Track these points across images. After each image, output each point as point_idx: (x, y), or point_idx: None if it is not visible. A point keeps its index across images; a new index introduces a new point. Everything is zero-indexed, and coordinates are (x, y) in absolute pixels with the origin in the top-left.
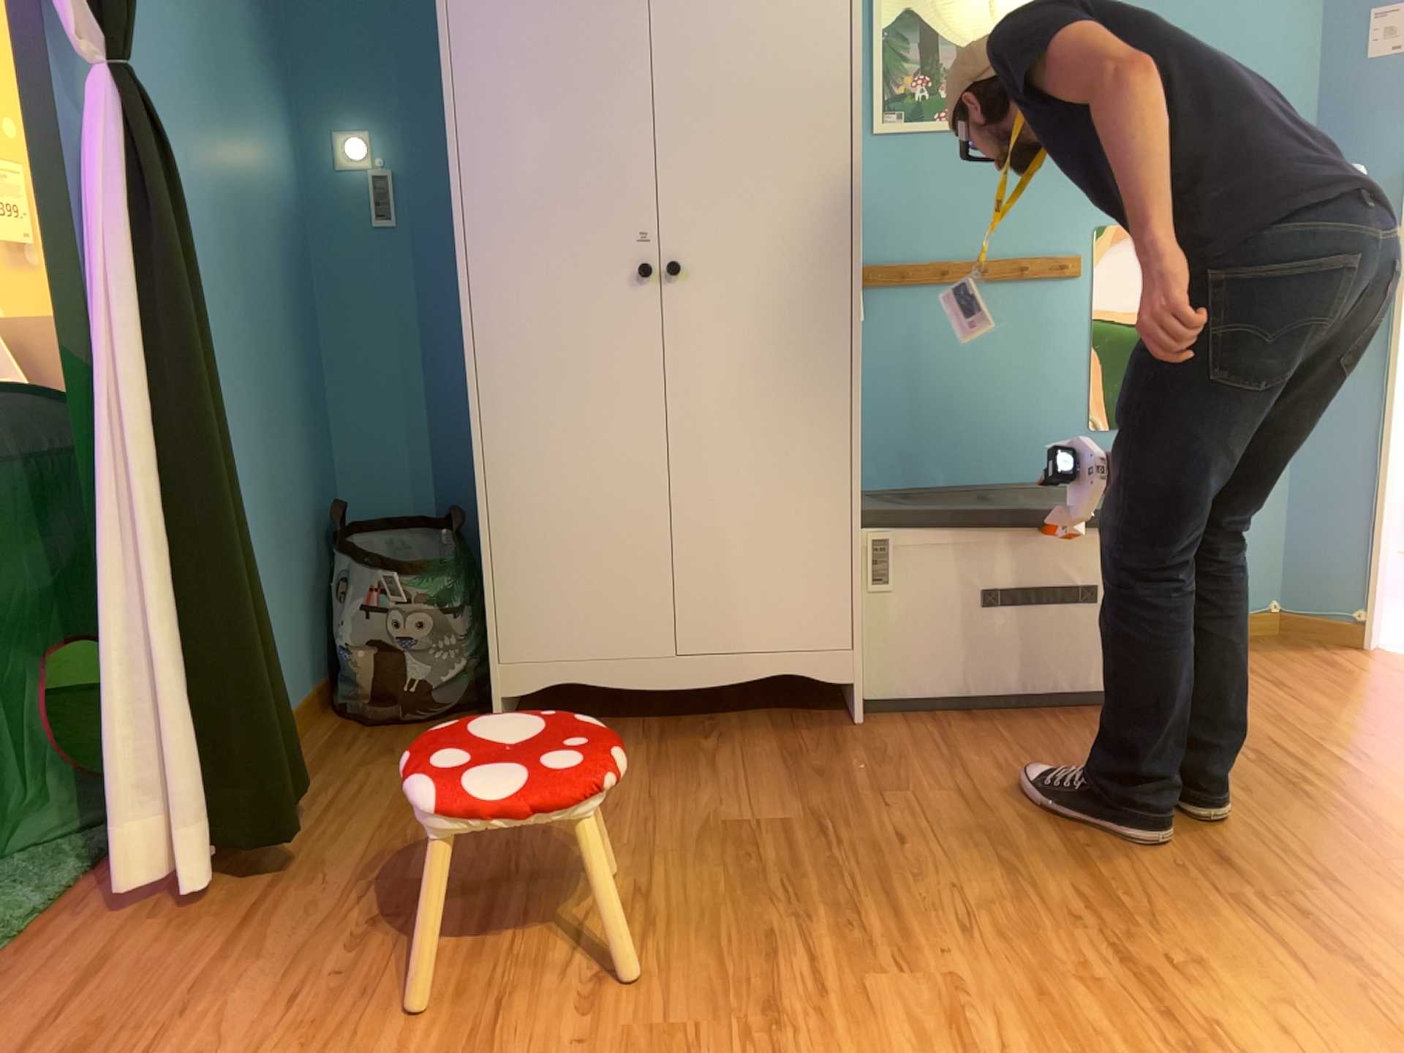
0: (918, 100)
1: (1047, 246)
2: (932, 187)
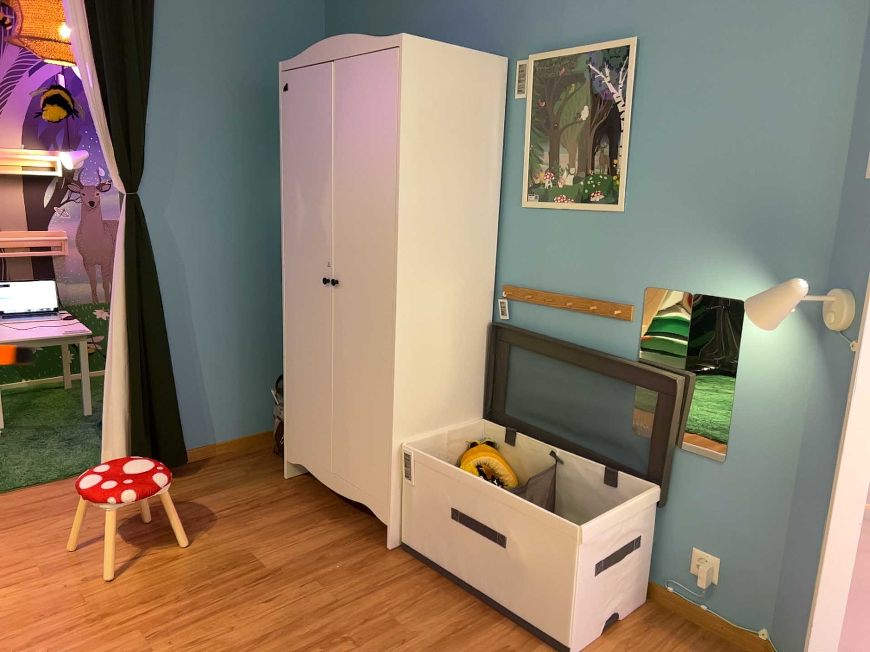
0: (546, 187)
1: (615, 294)
2: (551, 243)
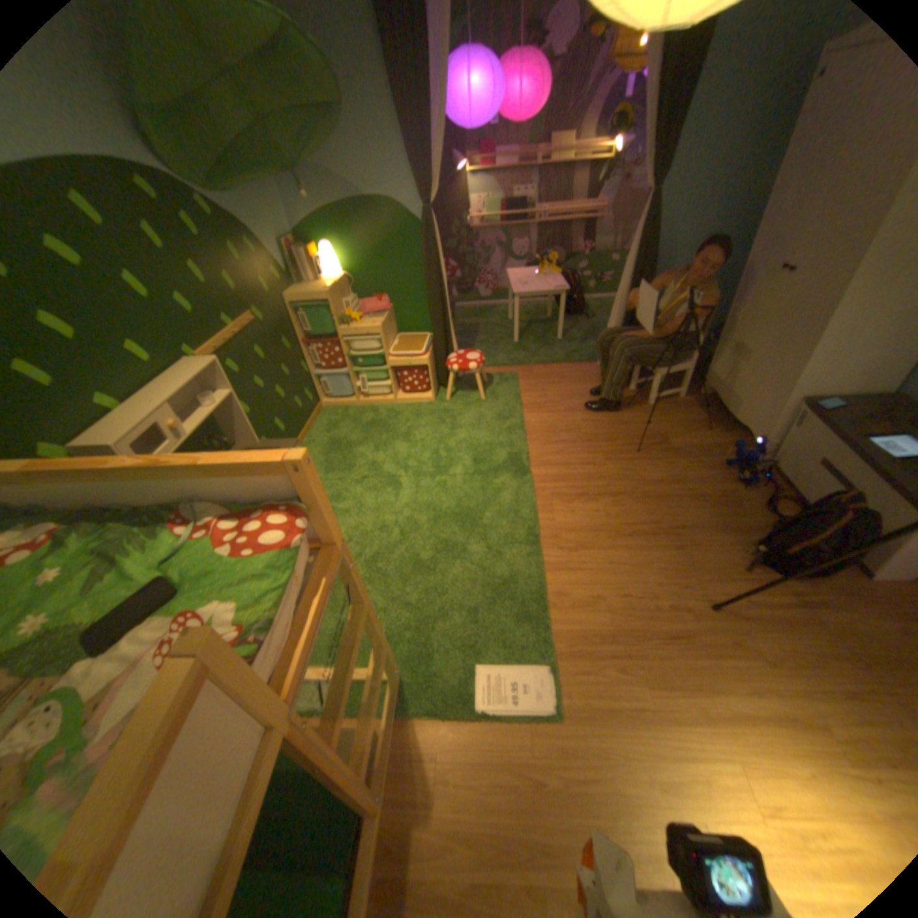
0: None
1: None
2: None
